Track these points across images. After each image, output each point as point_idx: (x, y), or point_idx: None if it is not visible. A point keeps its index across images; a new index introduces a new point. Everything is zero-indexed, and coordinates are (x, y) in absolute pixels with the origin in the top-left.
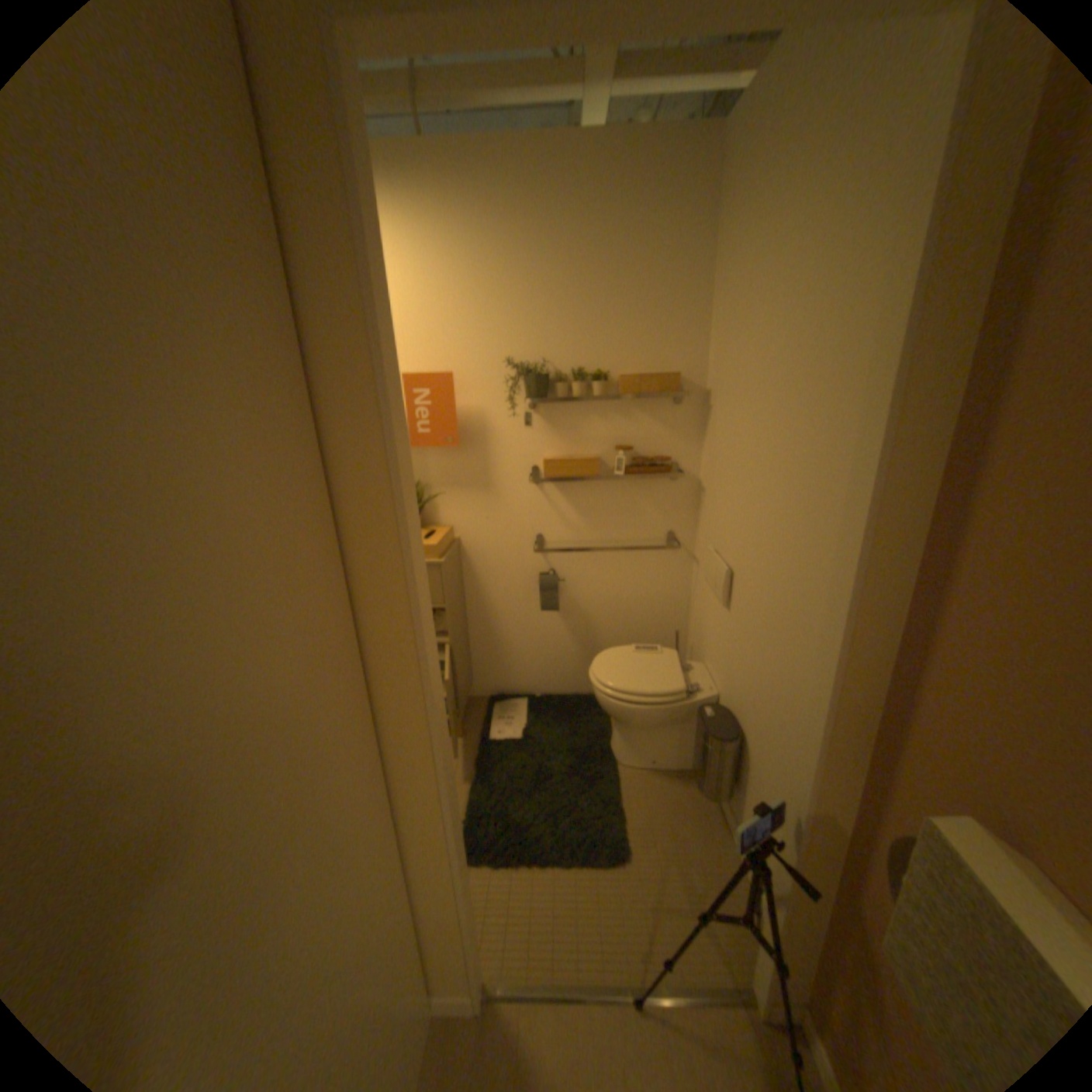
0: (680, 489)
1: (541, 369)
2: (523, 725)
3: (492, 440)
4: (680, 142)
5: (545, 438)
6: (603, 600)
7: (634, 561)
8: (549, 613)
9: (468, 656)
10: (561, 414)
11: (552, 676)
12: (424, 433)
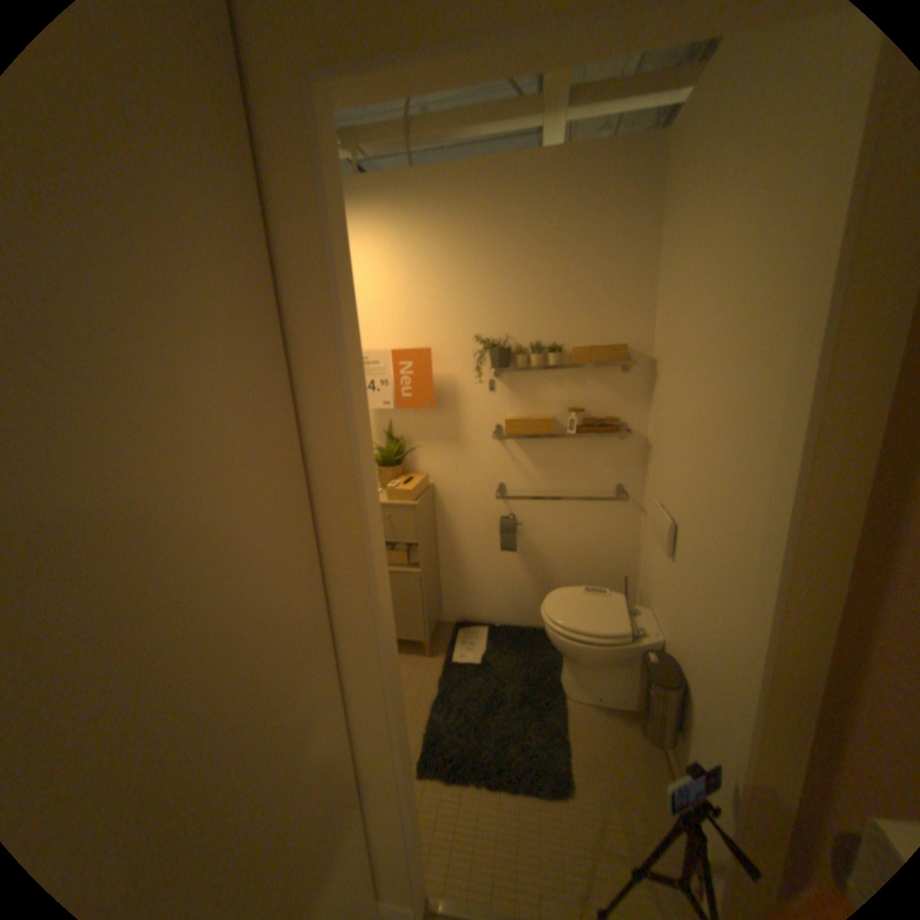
0: (629, 446)
1: (504, 343)
2: (483, 651)
3: (462, 402)
4: (627, 151)
5: (507, 401)
6: (557, 543)
7: (585, 509)
8: (509, 552)
9: (438, 586)
10: (520, 381)
11: (511, 609)
12: (406, 397)
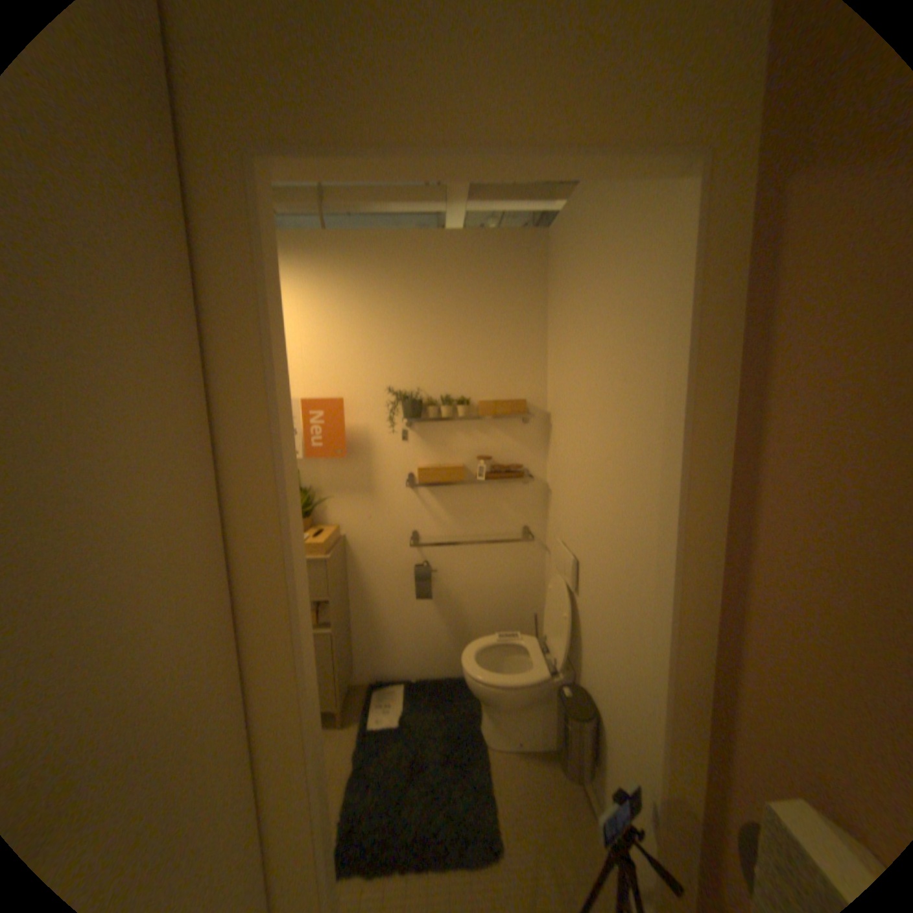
0: (531, 490)
1: (416, 395)
2: (399, 711)
3: (375, 450)
4: (517, 241)
5: (419, 449)
6: (470, 587)
7: (496, 551)
8: (423, 601)
9: (349, 644)
10: (432, 430)
11: (426, 660)
12: (317, 445)
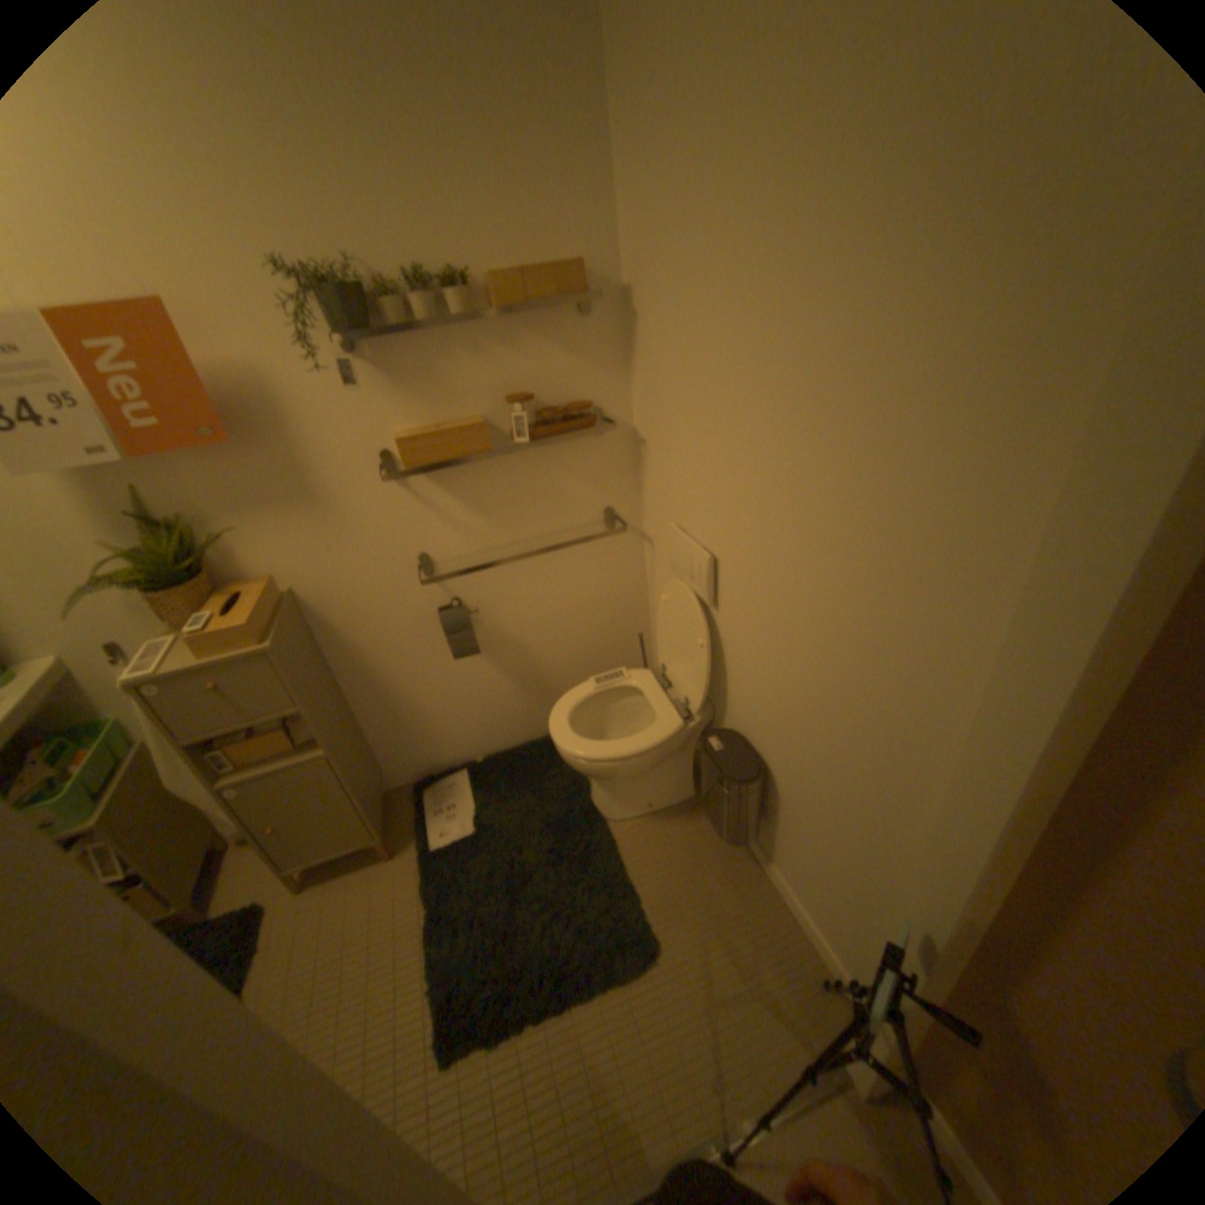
0: (610, 444)
1: (342, 270)
2: (470, 810)
3: (290, 415)
4: None
5: (386, 398)
6: (536, 618)
7: (566, 557)
8: (466, 656)
9: (364, 746)
10: (402, 353)
11: (491, 730)
12: (144, 424)
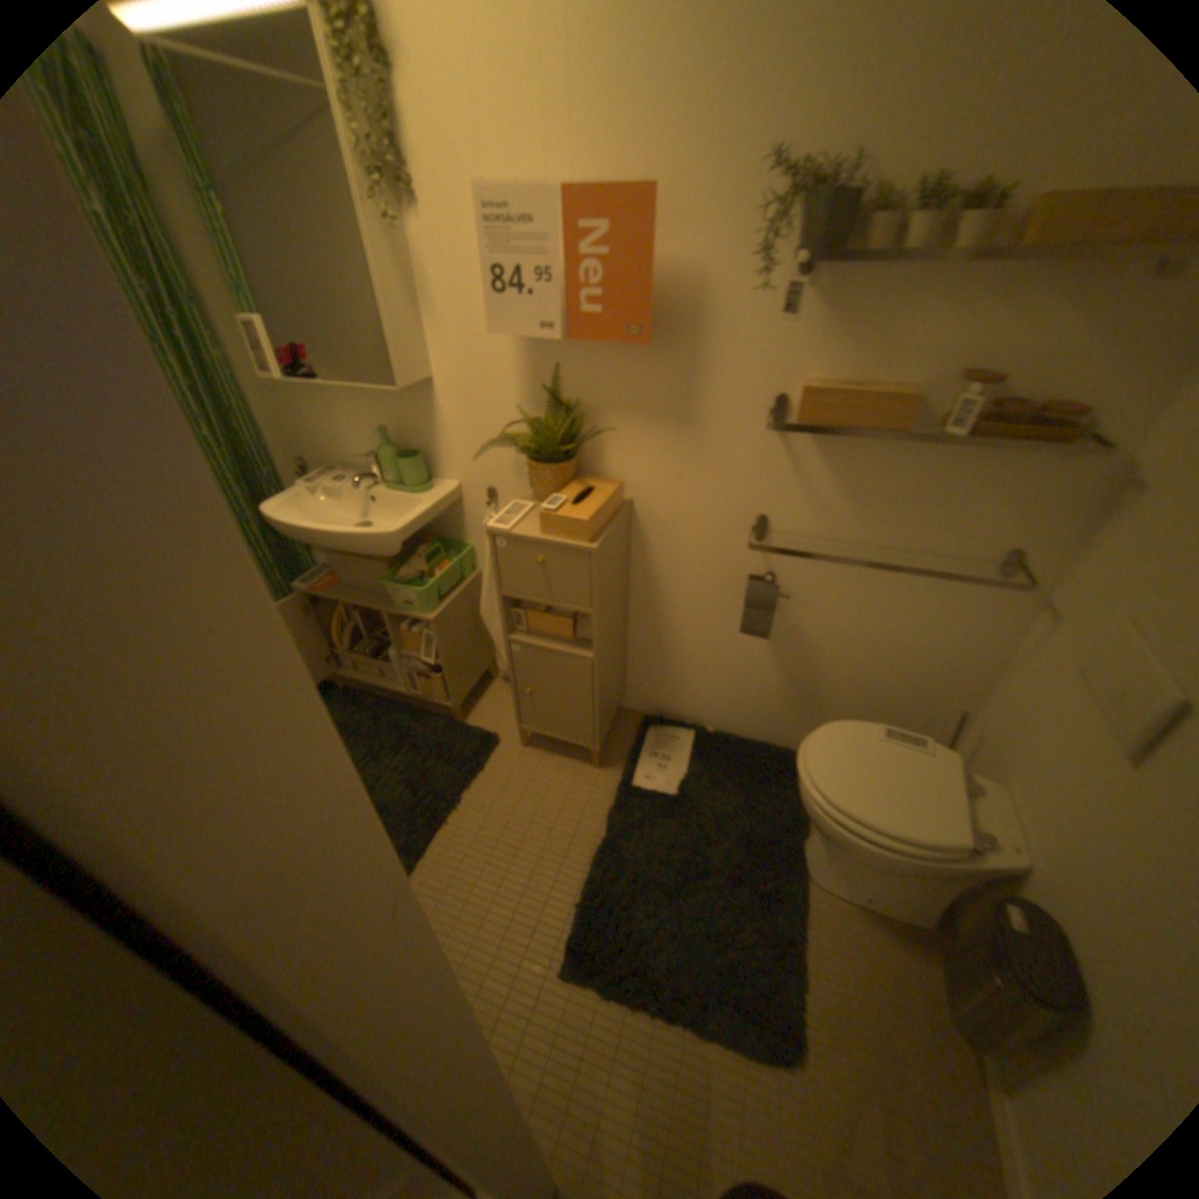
0: (1079, 471)
1: (849, 171)
2: (682, 772)
3: (711, 332)
4: None
5: (815, 336)
6: (846, 632)
7: (924, 584)
8: (751, 632)
9: (622, 662)
10: (862, 286)
11: (736, 711)
12: (590, 312)
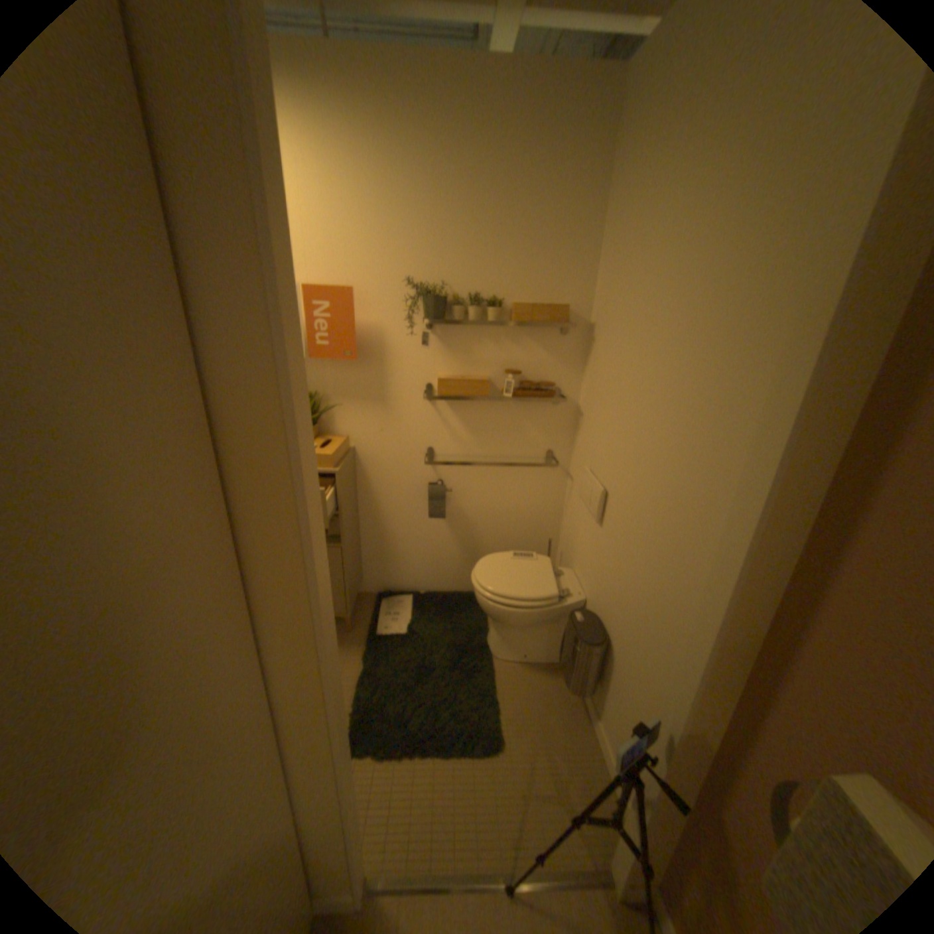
0: (561, 412)
1: (440, 291)
2: (408, 620)
3: (389, 356)
4: (585, 81)
5: (440, 357)
6: (486, 509)
7: (515, 475)
8: (436, 520)
9: (359, 557)
10: (456, 336)
11: (436, 575)
12: (324, 345)
